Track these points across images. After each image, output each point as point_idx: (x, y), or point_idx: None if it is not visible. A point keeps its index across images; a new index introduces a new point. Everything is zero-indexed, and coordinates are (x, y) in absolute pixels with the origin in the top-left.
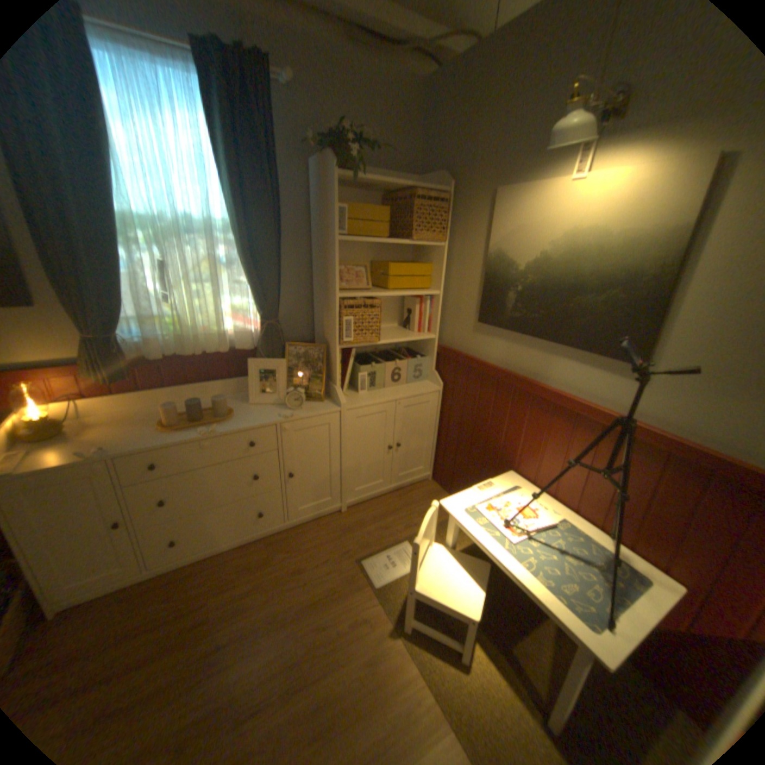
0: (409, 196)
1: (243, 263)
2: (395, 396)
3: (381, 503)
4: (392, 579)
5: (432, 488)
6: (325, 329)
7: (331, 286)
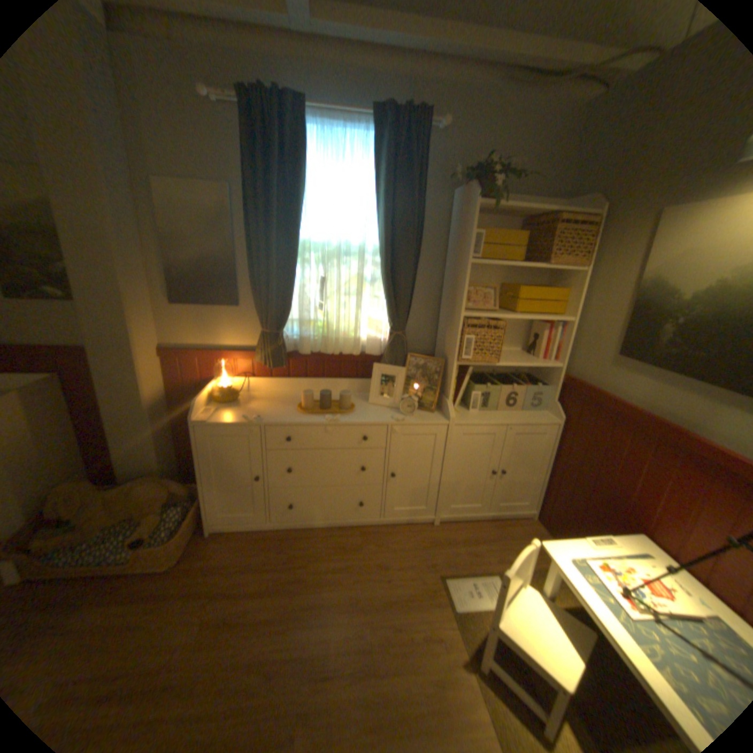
0: (552, 220)
1: (383, 281)
2: (507, 421)
3: (476, 529)
4: (476, 611)
5: (537, 530)
6: (445, 345)
7: (457, 306)
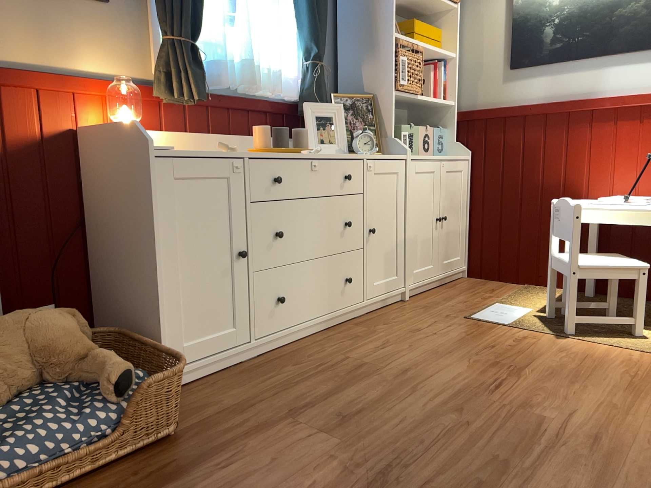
0: None
1: None
2: (438, 157)
3: (436, 292)
4: (514, 318)
5: (473, 280)
6: (365, 81)
7: (381, 27)
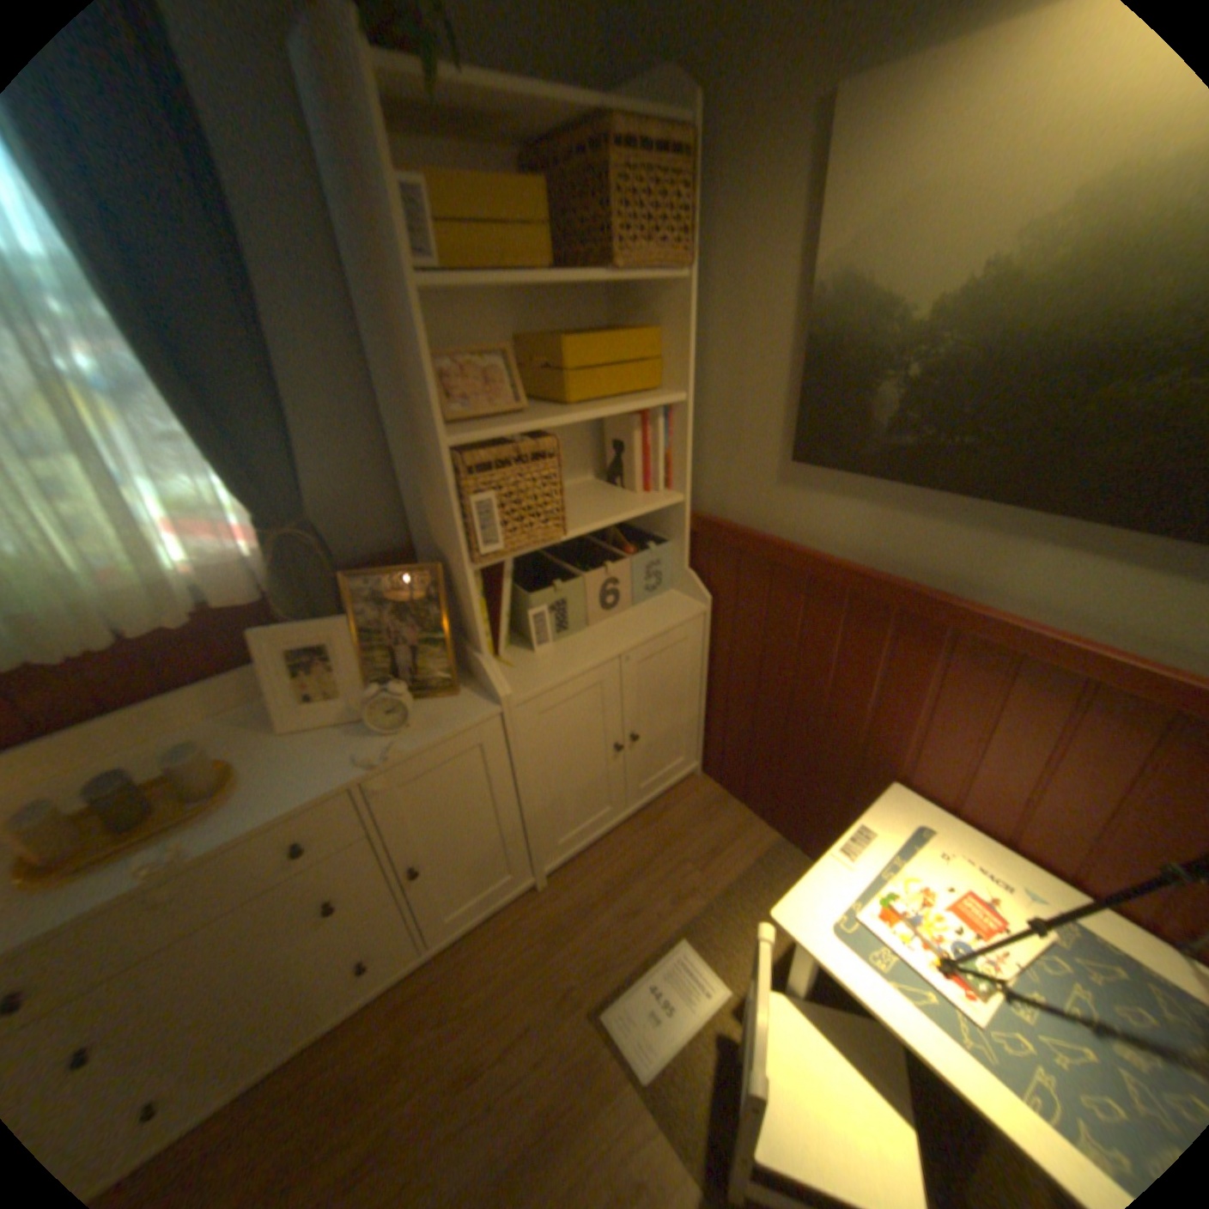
0: (592, 142)
1: (160, 385)
2: (617, 646)
3: (615, 849)
4: (673, 1050)
5: (706, 792)
6: (433, 524)
7: (425, 419)
